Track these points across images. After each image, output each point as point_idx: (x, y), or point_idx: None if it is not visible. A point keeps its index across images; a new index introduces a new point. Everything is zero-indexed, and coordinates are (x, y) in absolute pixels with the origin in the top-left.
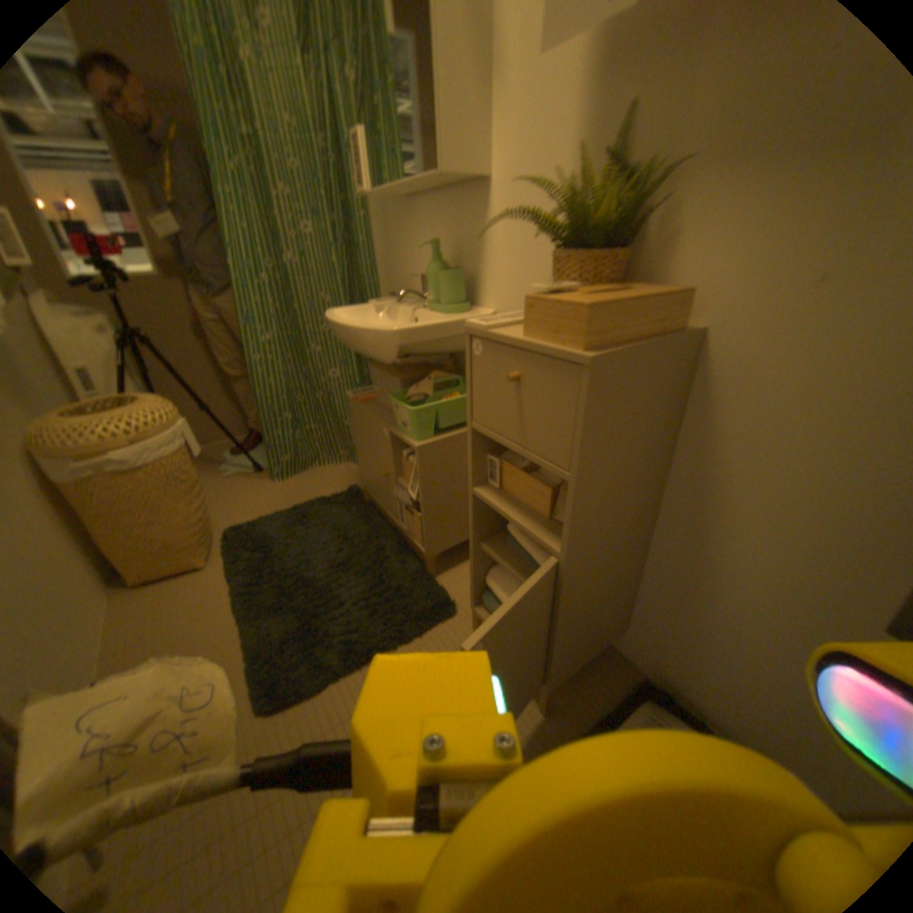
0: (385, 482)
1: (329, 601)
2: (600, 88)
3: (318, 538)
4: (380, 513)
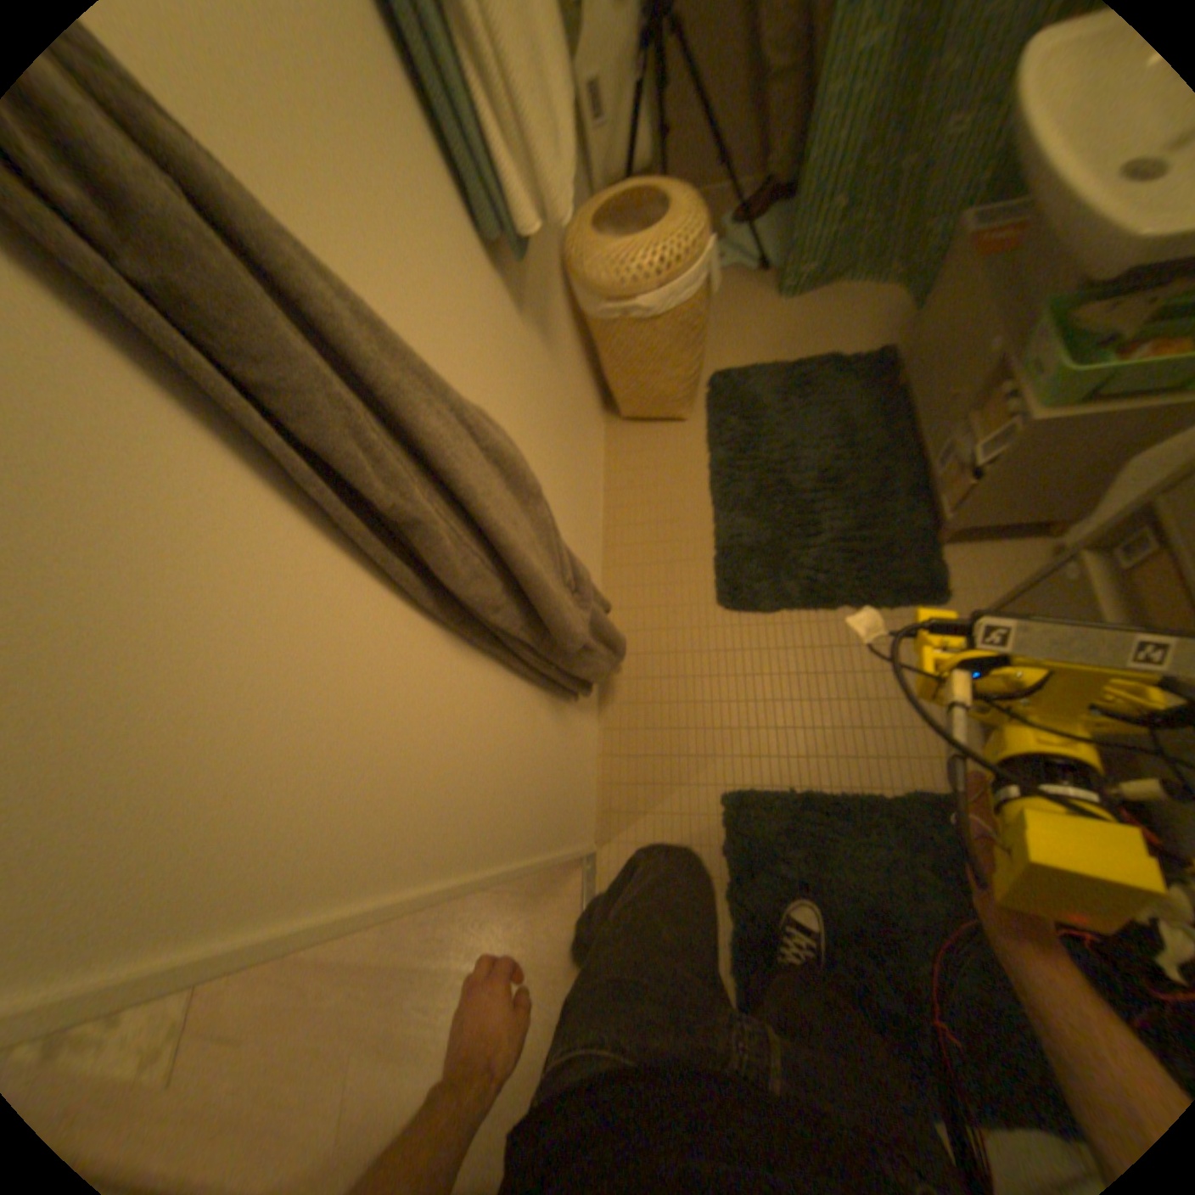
0: (951, 397)
1: (811, 523)
2: None
3: (820, 426)
4: (914, 410)
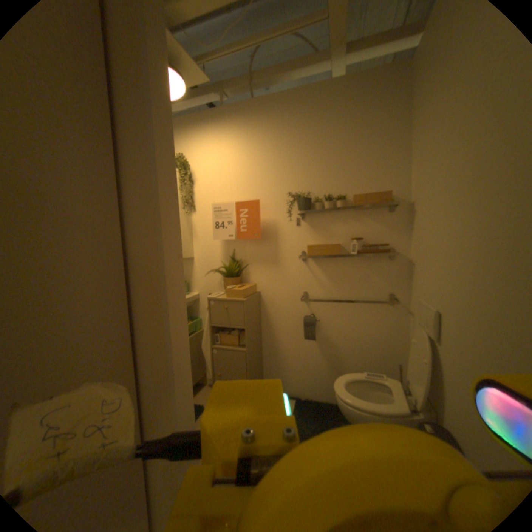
0: None
1: None
2: (226, 244)
3: None
4: None
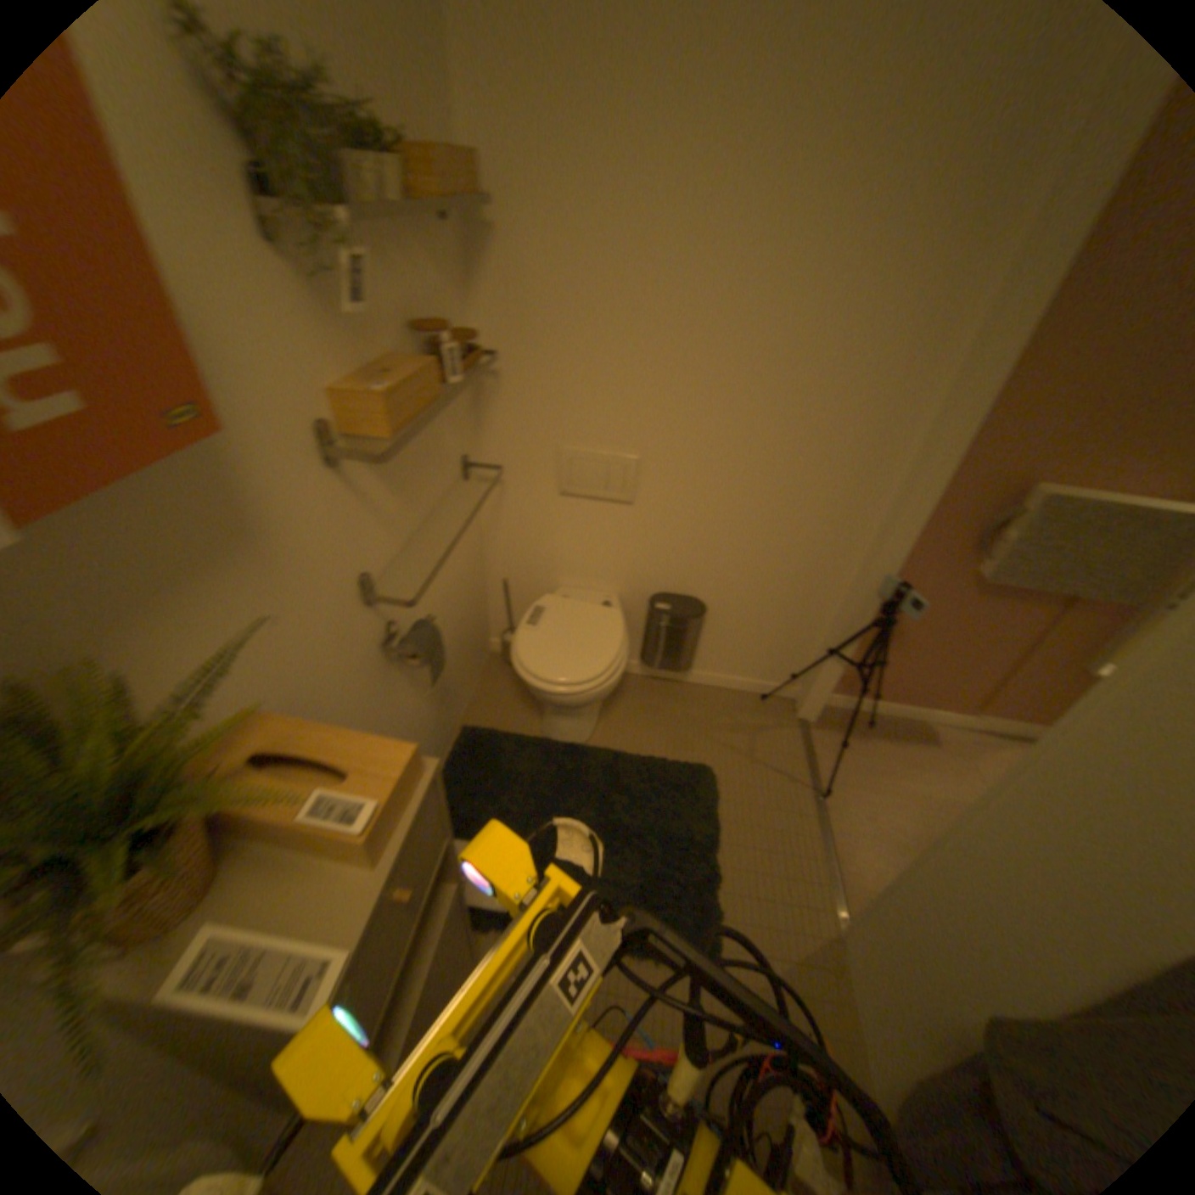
0: None
1: None
2: None
3: None
4: None
